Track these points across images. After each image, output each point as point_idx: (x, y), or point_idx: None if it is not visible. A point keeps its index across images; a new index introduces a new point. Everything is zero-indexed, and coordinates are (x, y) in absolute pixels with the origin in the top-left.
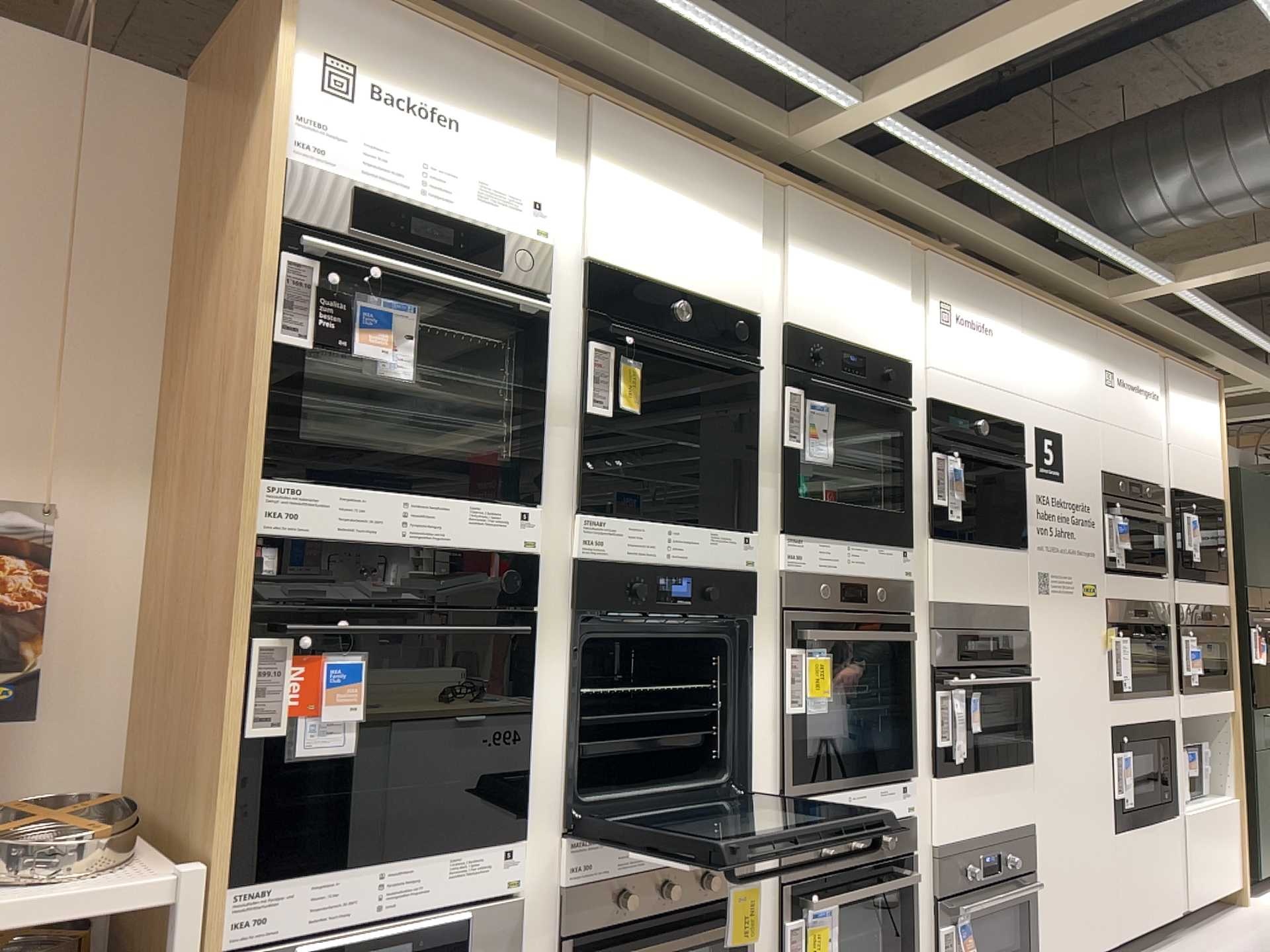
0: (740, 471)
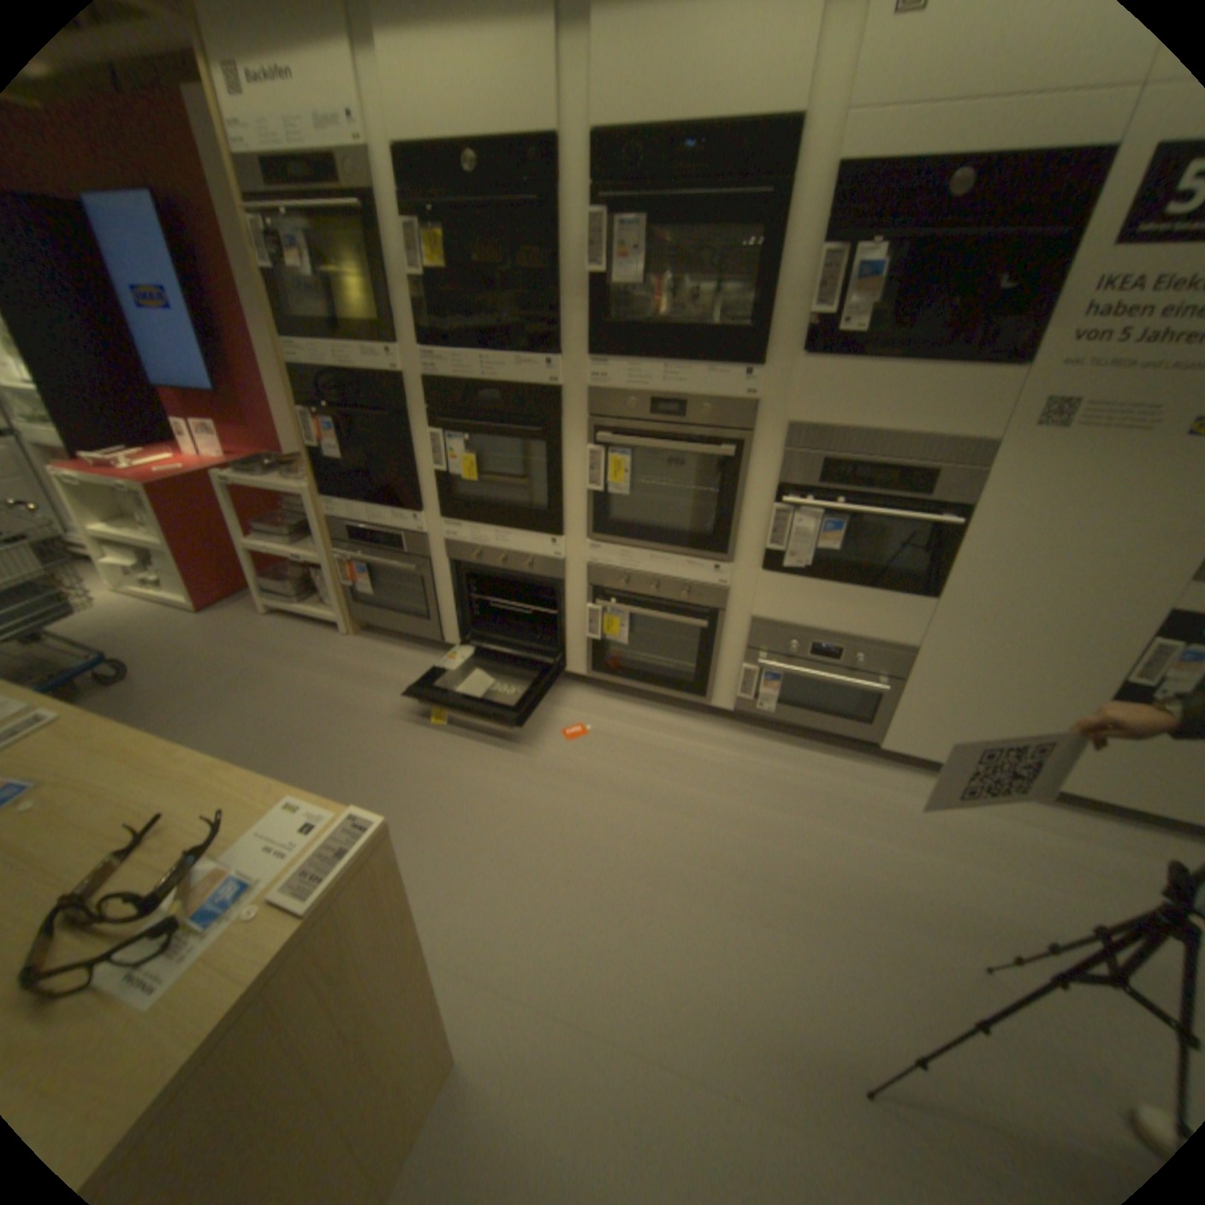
0: (548, 306)
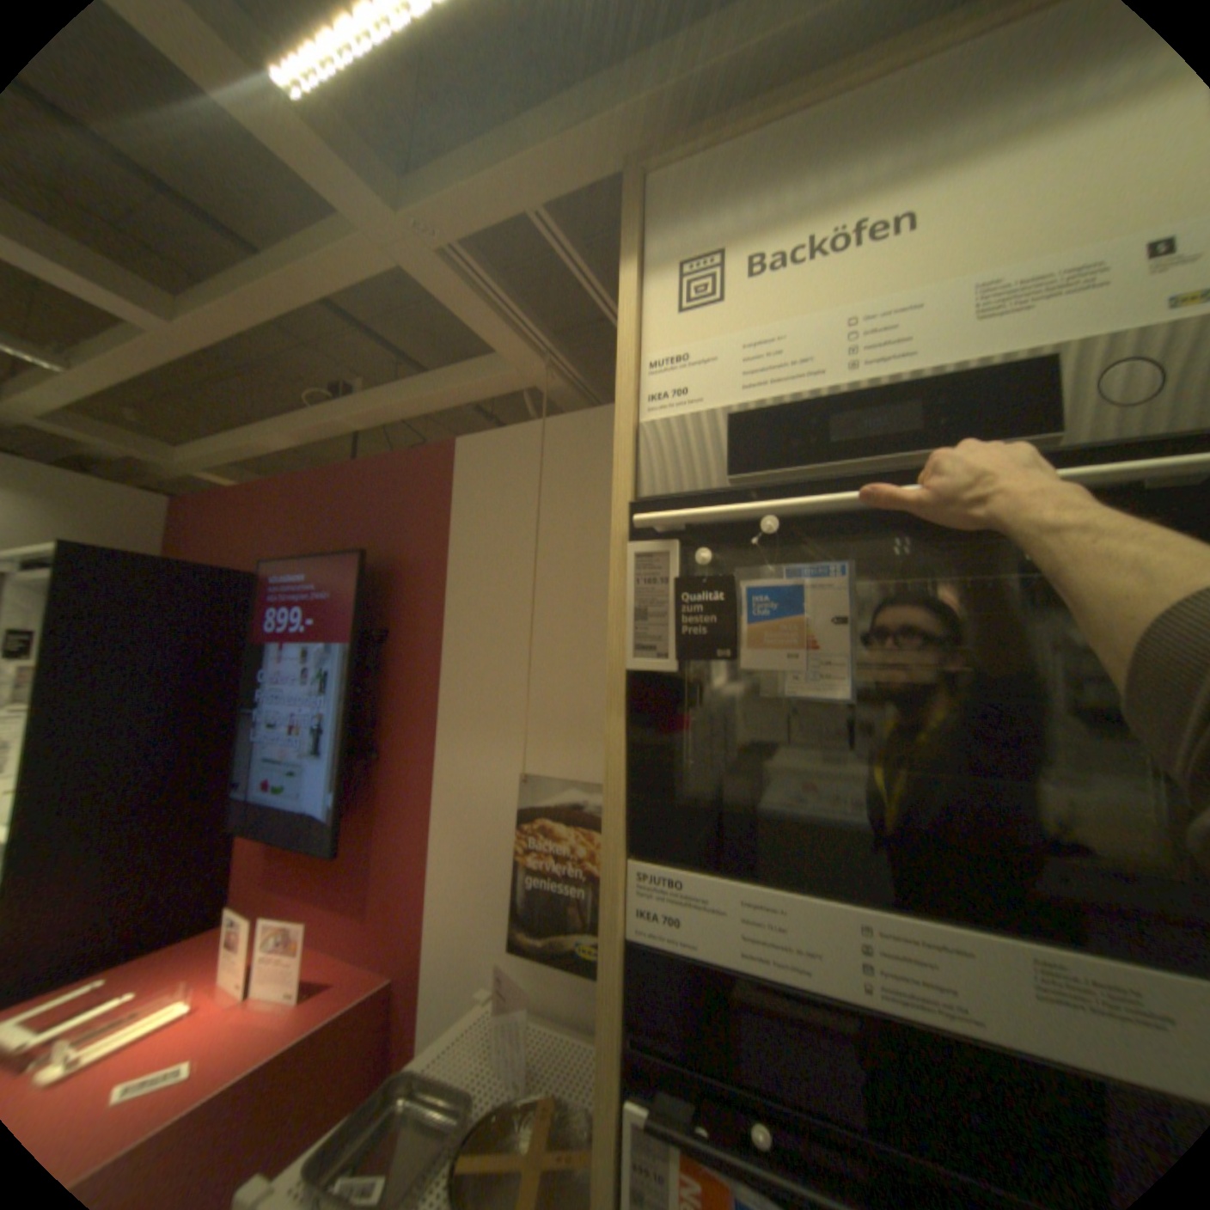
0: None
